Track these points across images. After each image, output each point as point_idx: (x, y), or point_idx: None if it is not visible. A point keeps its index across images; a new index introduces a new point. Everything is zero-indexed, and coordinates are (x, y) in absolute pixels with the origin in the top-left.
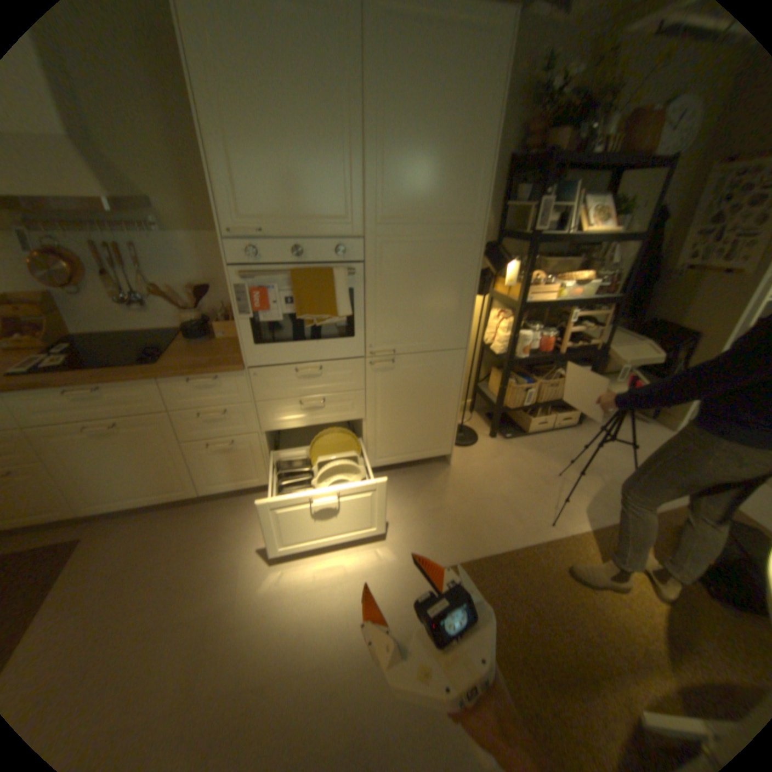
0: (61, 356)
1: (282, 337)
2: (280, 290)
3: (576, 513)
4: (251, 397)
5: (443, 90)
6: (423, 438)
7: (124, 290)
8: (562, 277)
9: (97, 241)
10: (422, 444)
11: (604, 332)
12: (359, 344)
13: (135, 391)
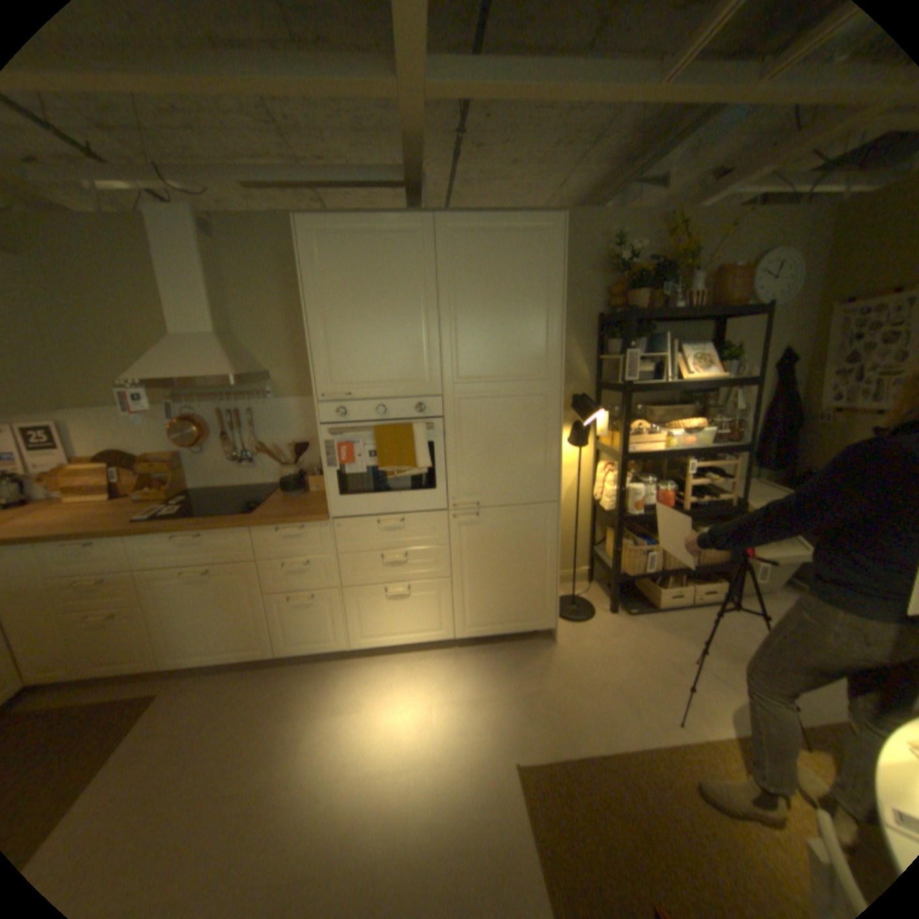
0: (175, 509)
1: (367, 491)
2: (364, 446)
3: (716, 714)
4: (332, 550)
5: (505, 277)
6: (518, 606)
7: (237, 451)
8: (669, 426)
9: (222, 410)
10: (518, 614)
11: (736, 485)
12: (440, 497)
13: (229, 541)
